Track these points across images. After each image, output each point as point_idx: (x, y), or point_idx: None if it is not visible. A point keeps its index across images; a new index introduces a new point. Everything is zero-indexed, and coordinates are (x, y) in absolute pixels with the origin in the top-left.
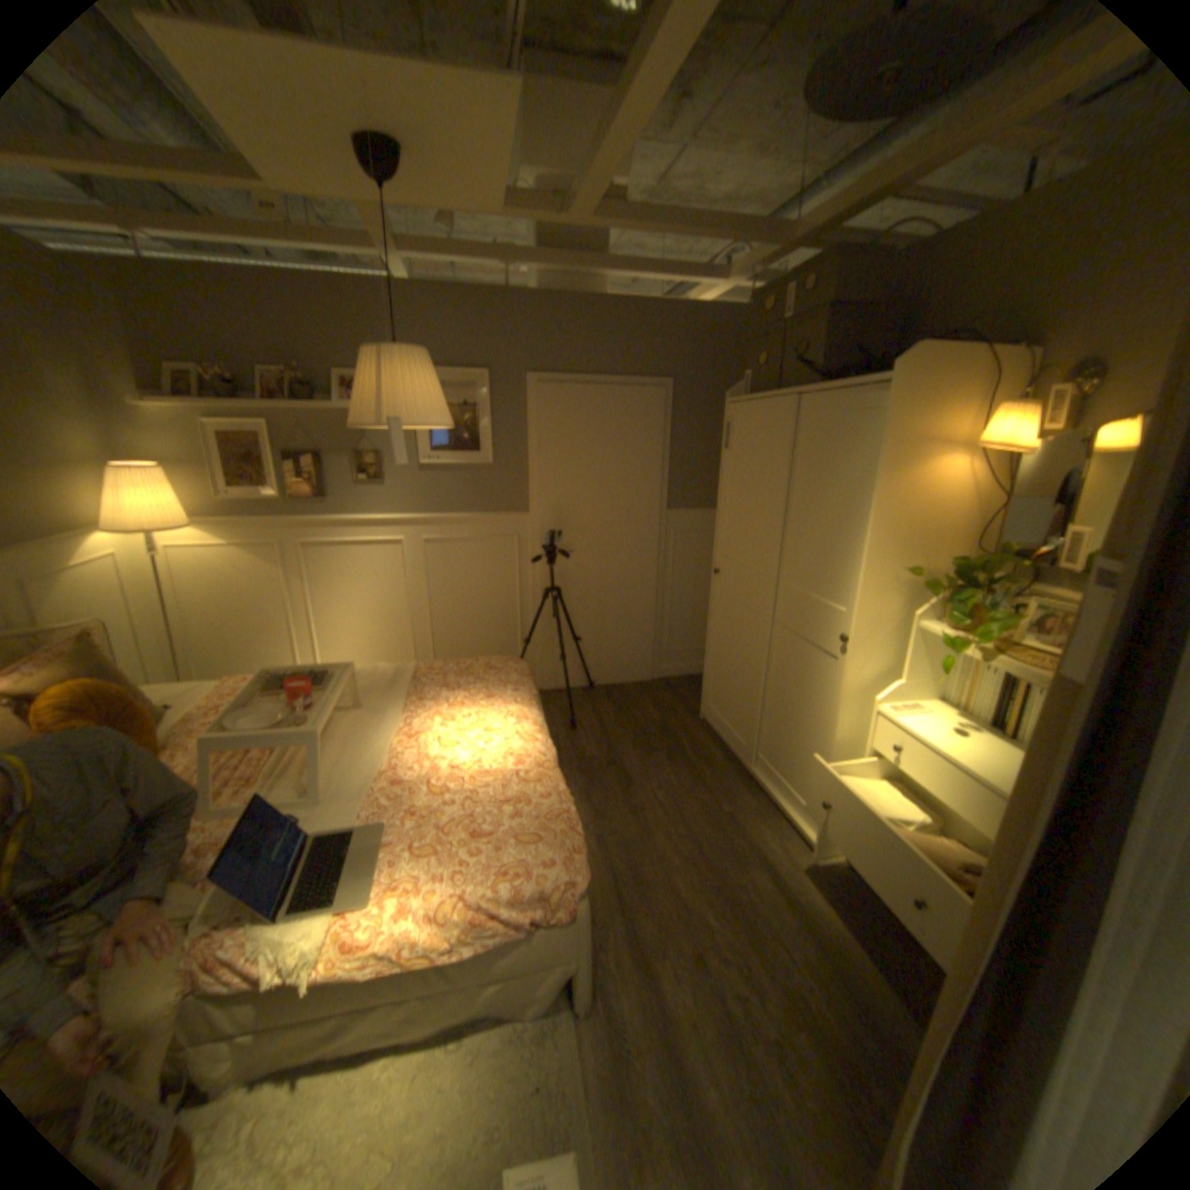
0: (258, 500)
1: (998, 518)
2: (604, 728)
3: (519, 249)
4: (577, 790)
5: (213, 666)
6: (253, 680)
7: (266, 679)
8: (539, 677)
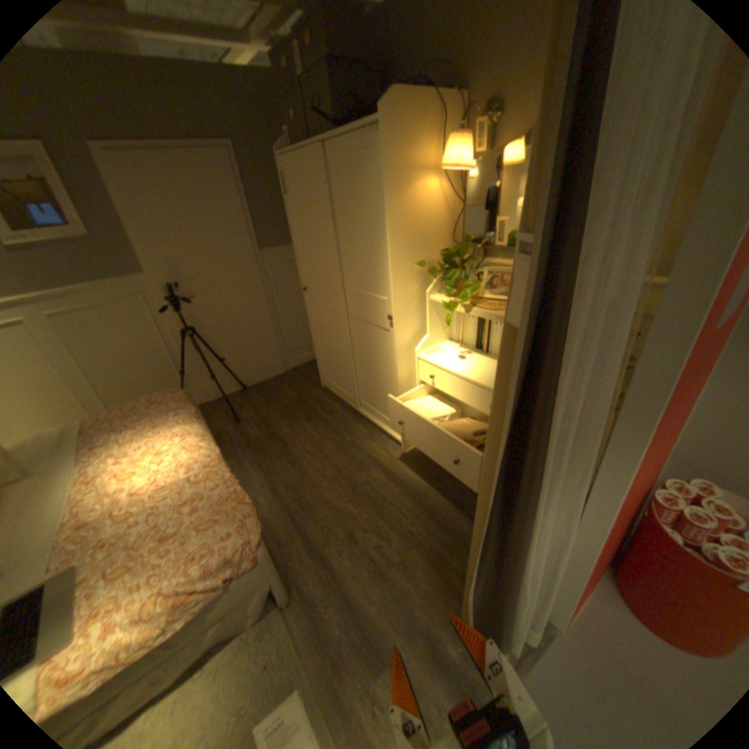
0: None
1: (461, 219)
2: (260, 414)
3: None
4: (251, 462)
5: None
6: None
7: None
8: (204, 394)
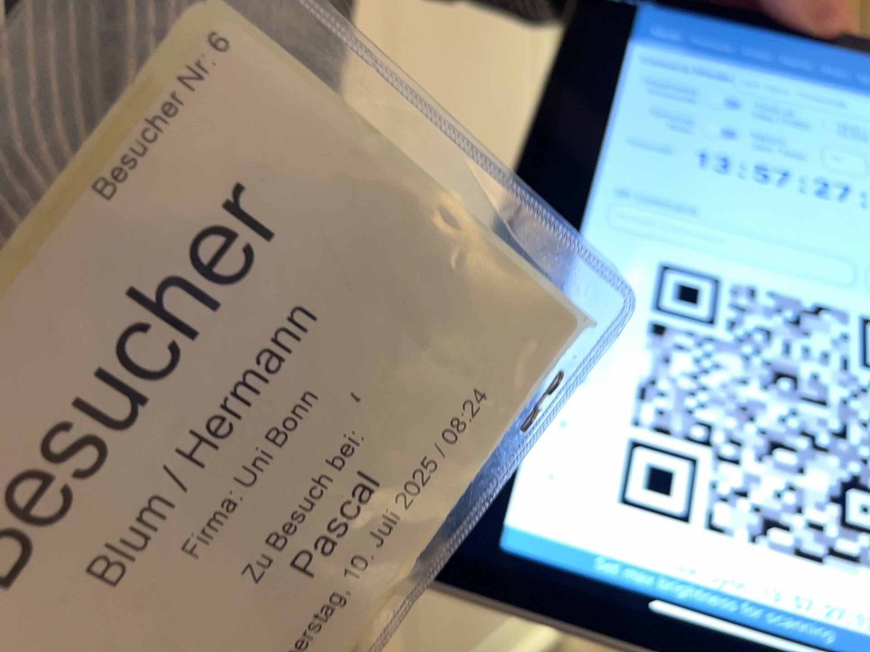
0: None
1: None
2: None
3: None
4: None
5: None
6: None
7: None
8: None
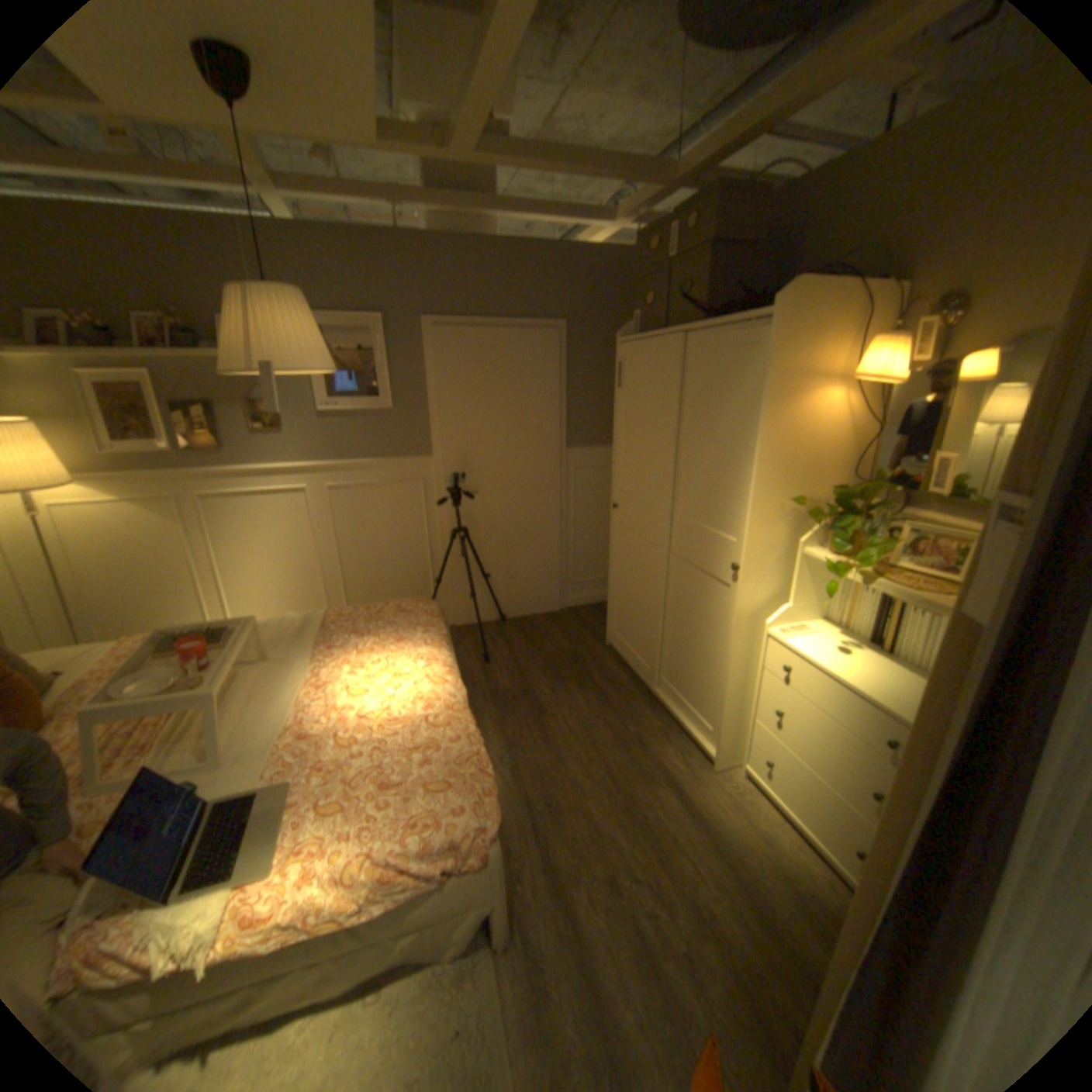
0: (148, 454)
1: (871, 447)
2: (516, 660)
3: (405, 190)
4: (491, 723)
5: (115, 625)
6: (144, 643)
7: (160, 641)
8: (453, 615)
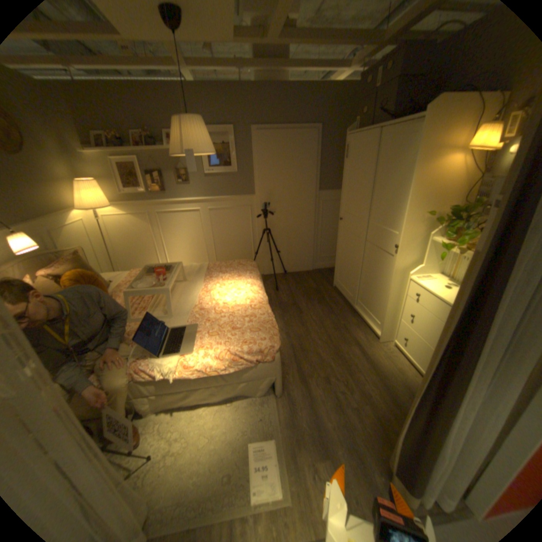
0: (137, 194)
1: (477, 185)
2: (290, 290)
3: (244, 60)
4: (278, 315)
5: (127, 266)
6: (142, 269)
7: (147, 269)
8: (262, 269)
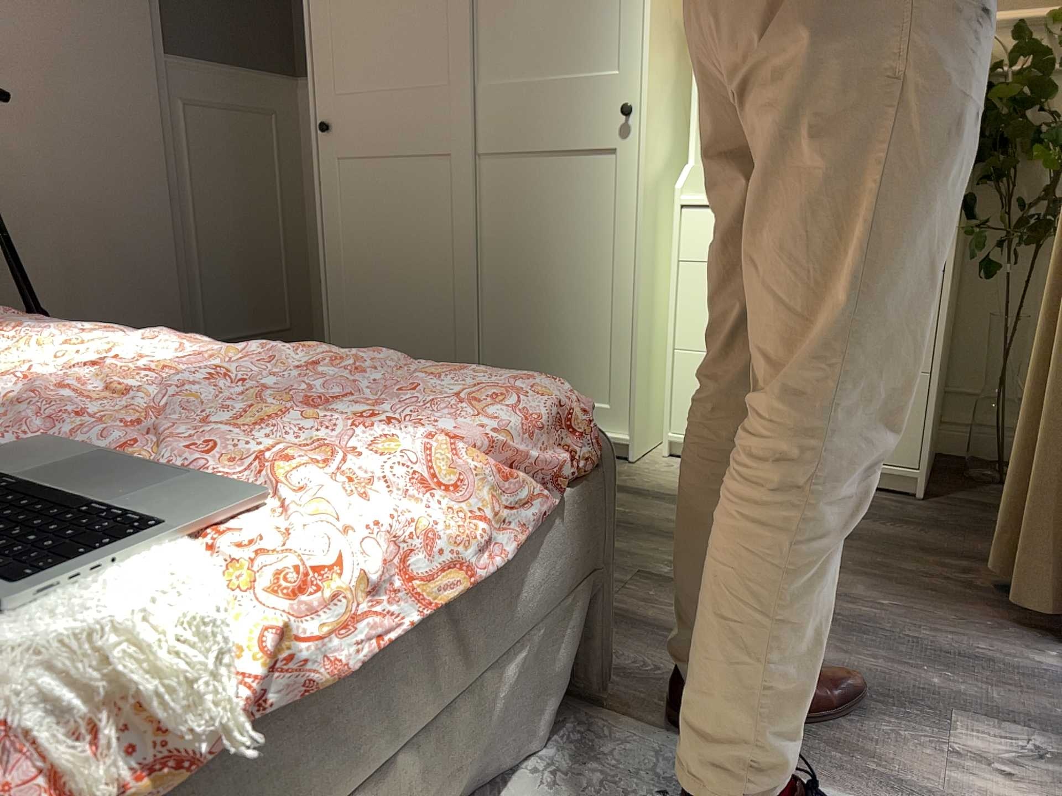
0: None
1: None
2: None
3: None
4: None
5: None
6: None
7: None
8: None
